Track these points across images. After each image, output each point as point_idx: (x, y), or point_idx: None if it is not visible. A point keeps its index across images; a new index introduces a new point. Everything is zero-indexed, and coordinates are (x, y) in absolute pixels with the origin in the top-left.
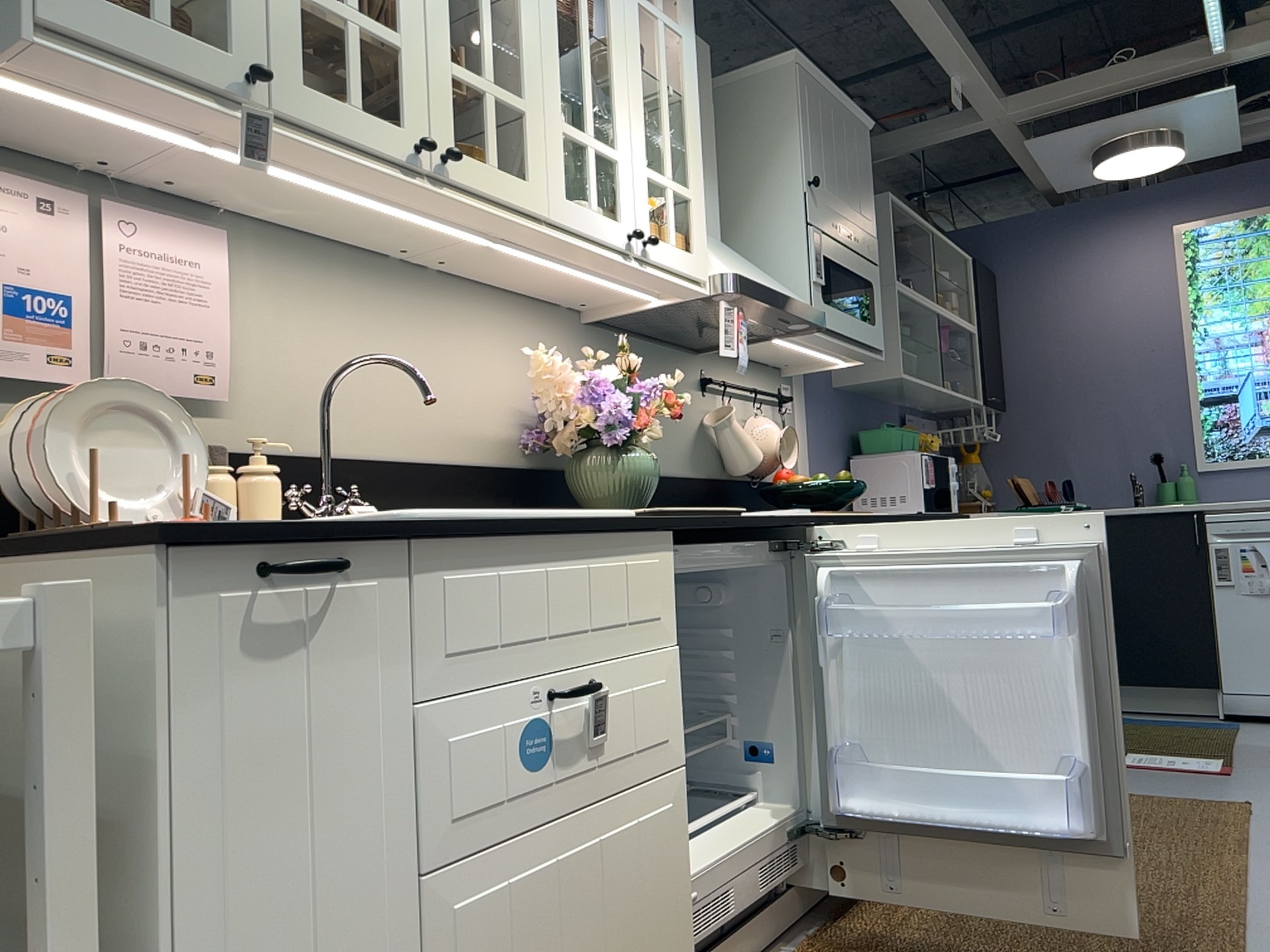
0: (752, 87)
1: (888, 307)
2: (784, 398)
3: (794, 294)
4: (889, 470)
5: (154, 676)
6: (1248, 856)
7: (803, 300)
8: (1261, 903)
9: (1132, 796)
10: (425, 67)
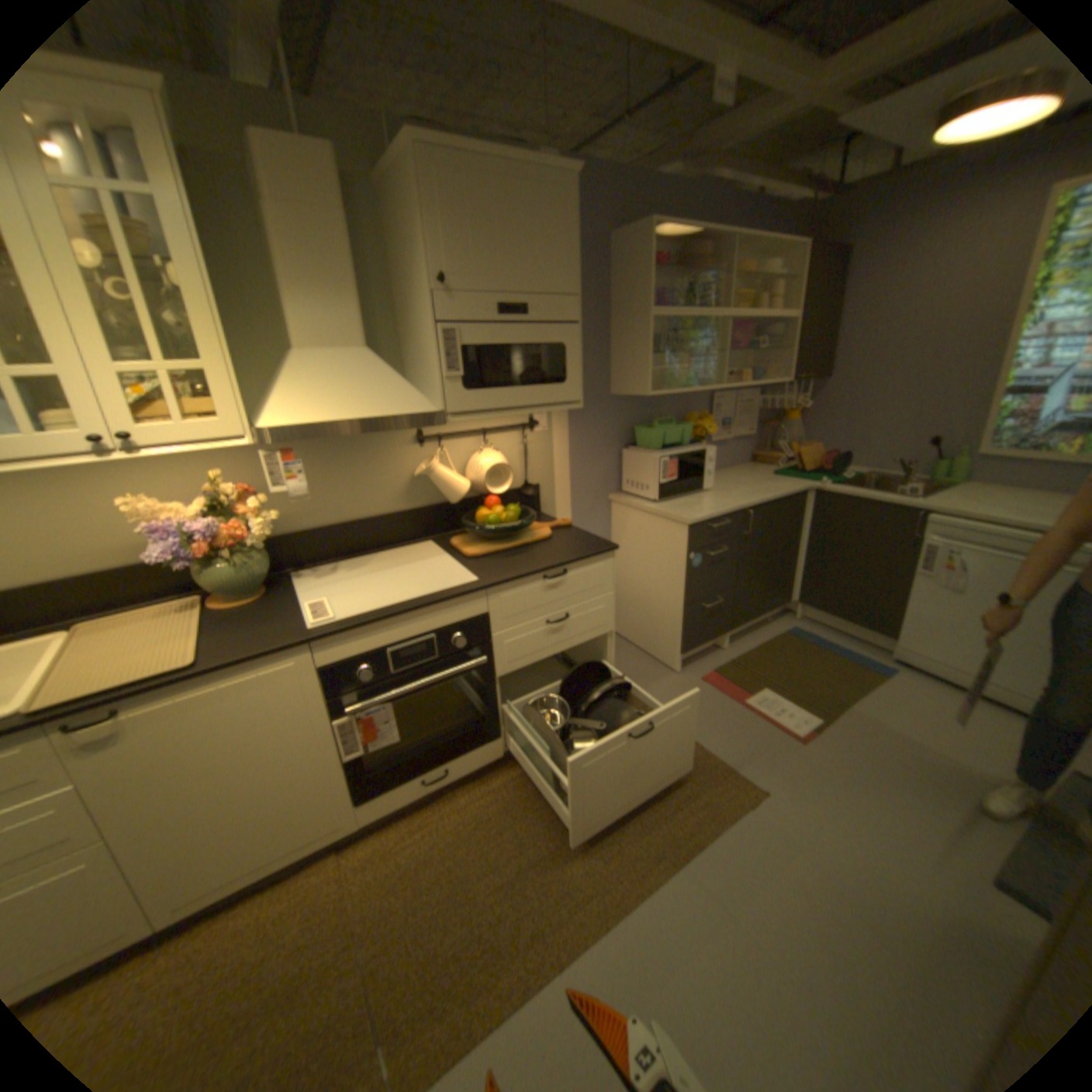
0: (399, 169)
1: (644, 332)
2: (524, 427)
3: (403, 401)
4: (643, 463)
5: None
6: (678, 873)
7: (415, 404)
8: (612, 942)
9: (697, 754)
10: None
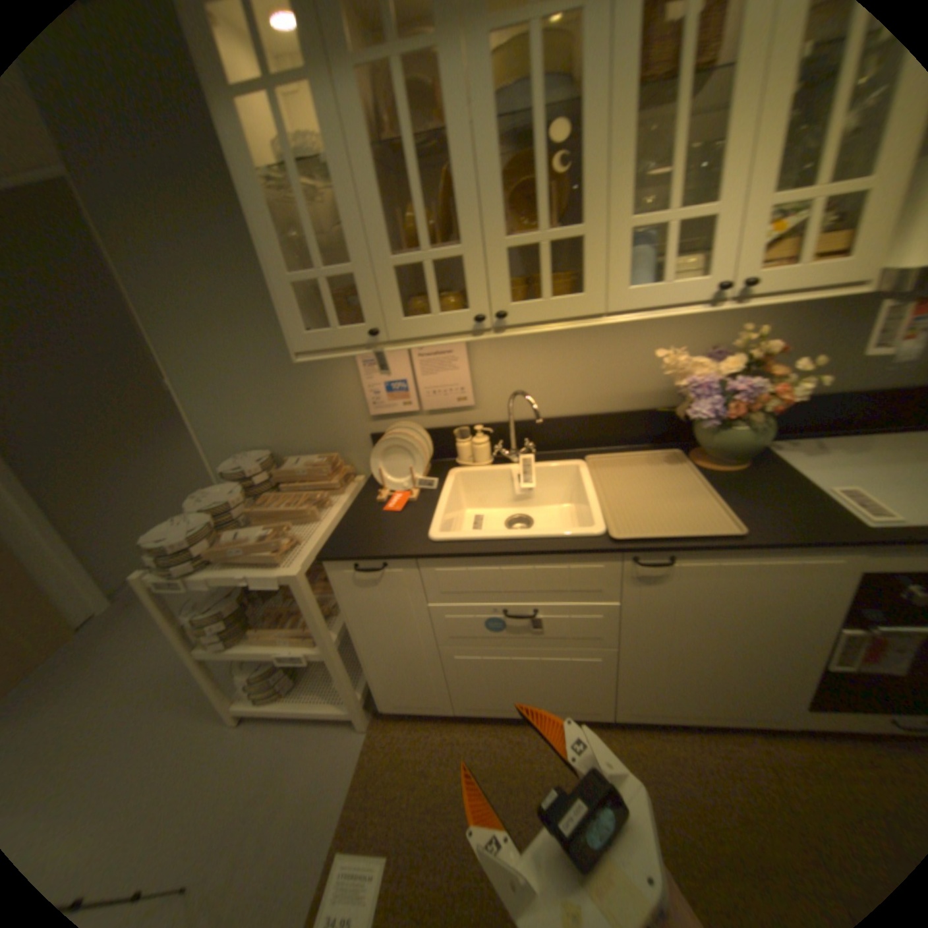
0: None
1: None
2: None
3: None
4: None
5: (335, 587)
6: None
7: None
8: None
9: None
10: (484, 256)
